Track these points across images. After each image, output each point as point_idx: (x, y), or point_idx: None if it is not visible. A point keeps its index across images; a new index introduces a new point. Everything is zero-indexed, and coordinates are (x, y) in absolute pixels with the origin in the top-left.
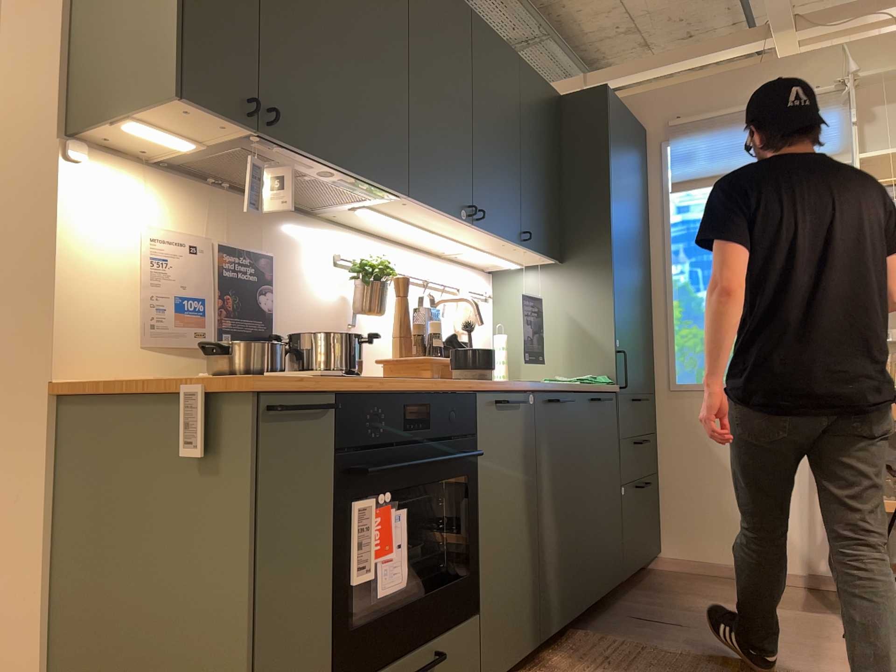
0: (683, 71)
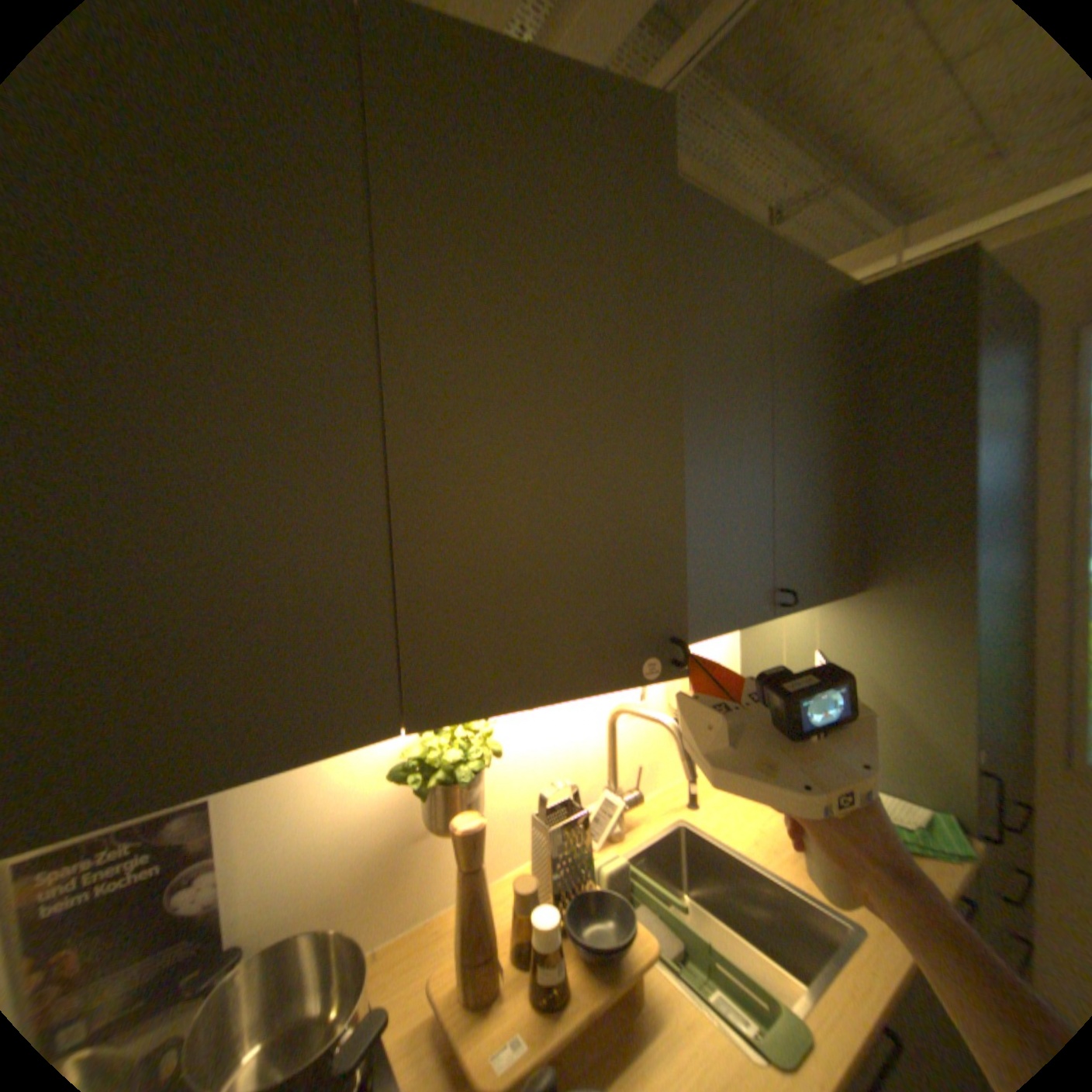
0: None
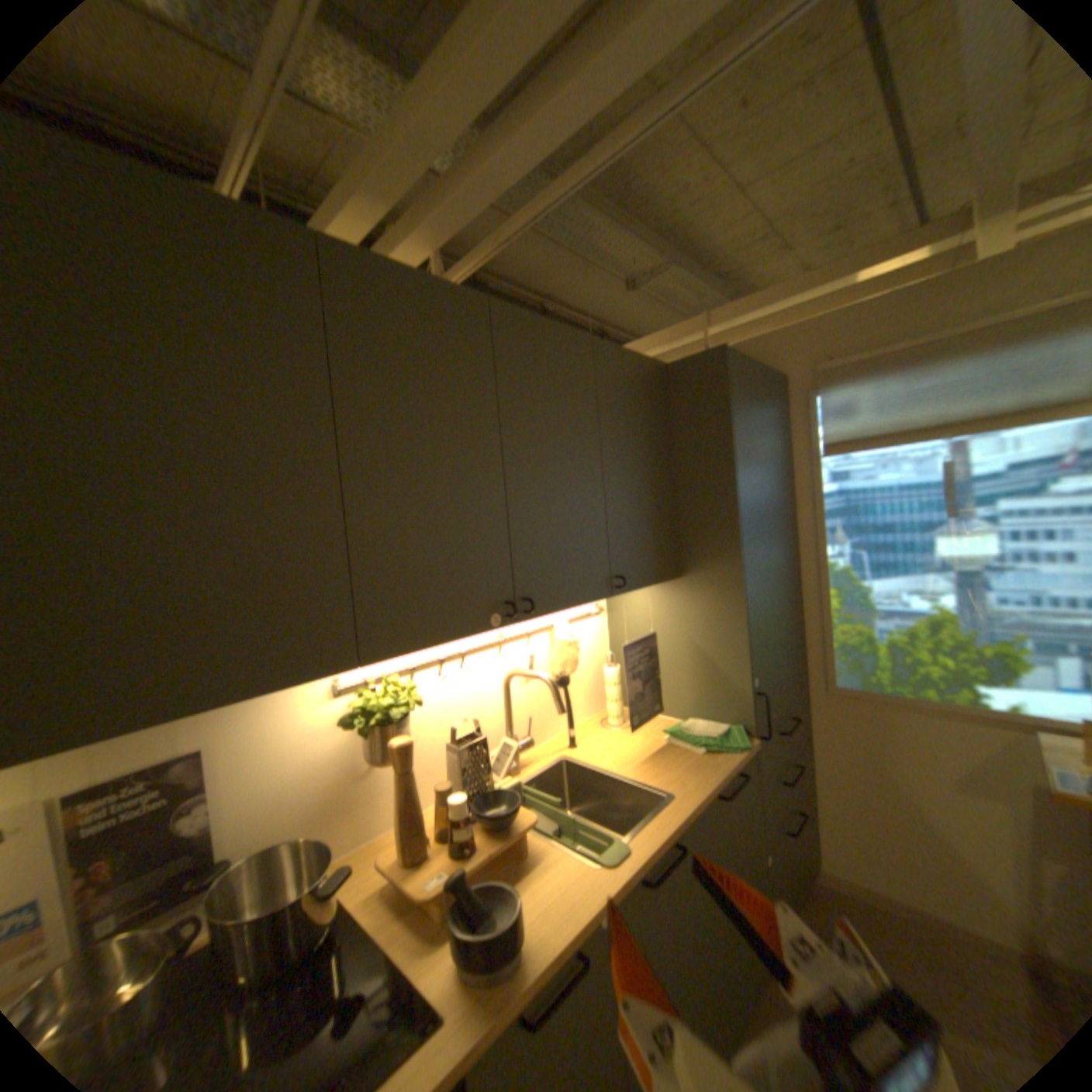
0: (836, 290)
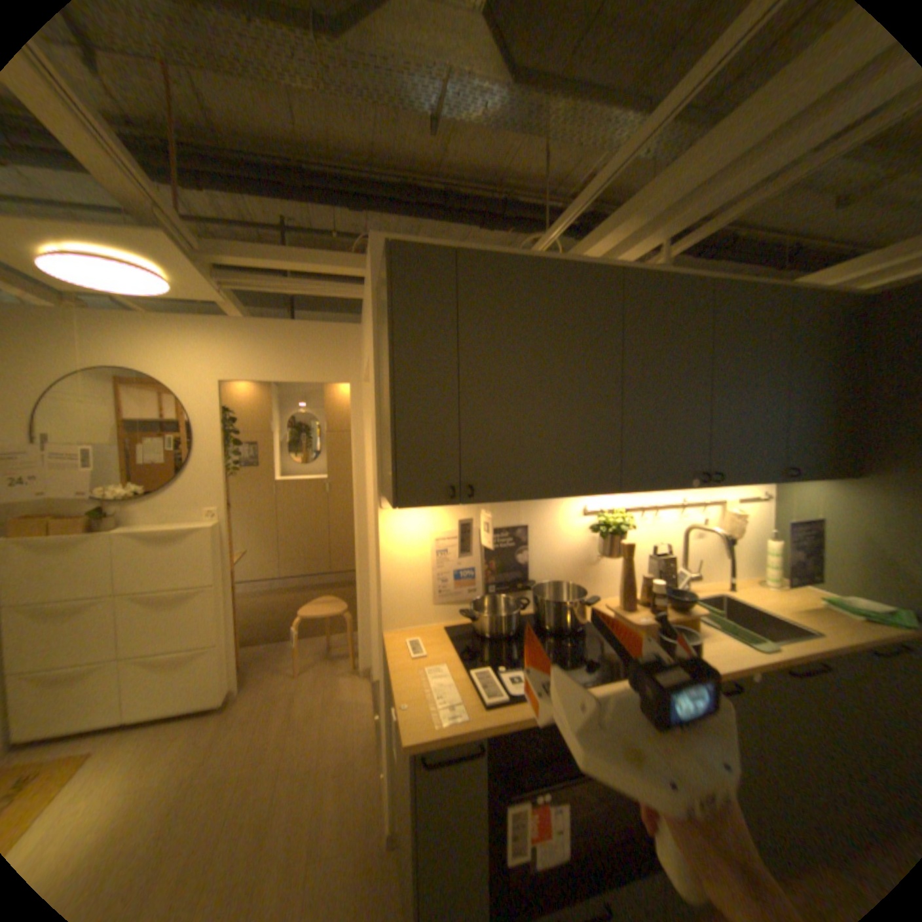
0: None
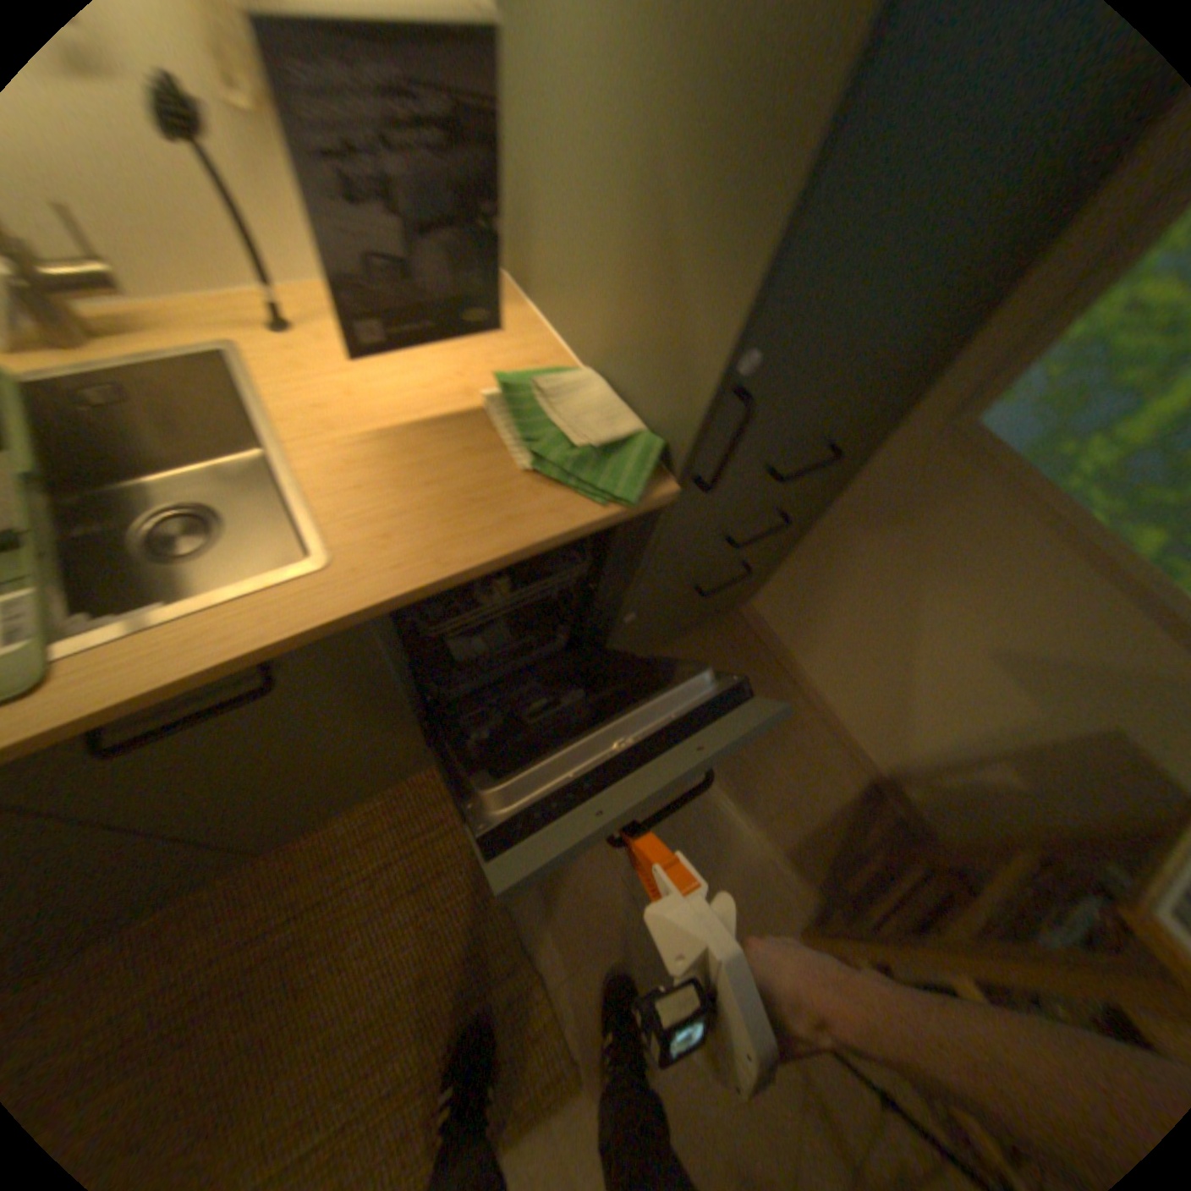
0: None
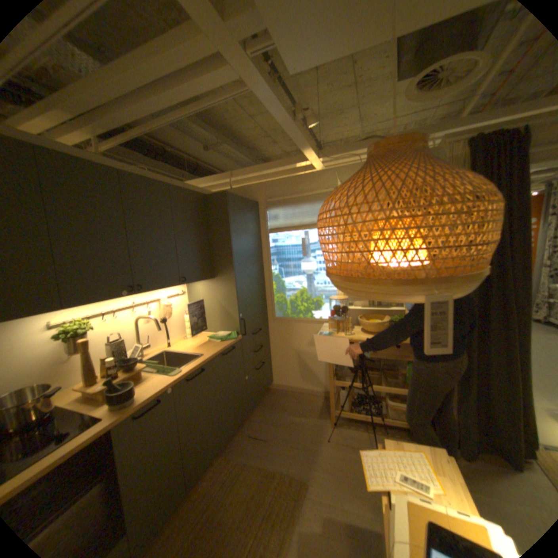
0: (274, 172)
